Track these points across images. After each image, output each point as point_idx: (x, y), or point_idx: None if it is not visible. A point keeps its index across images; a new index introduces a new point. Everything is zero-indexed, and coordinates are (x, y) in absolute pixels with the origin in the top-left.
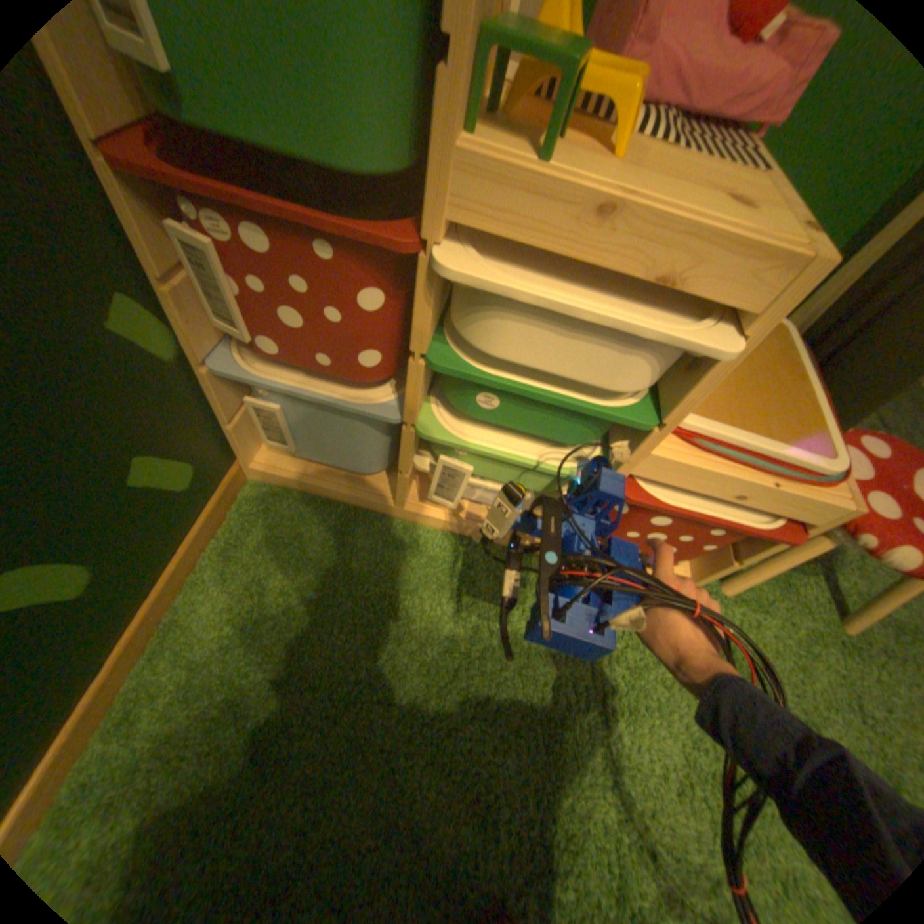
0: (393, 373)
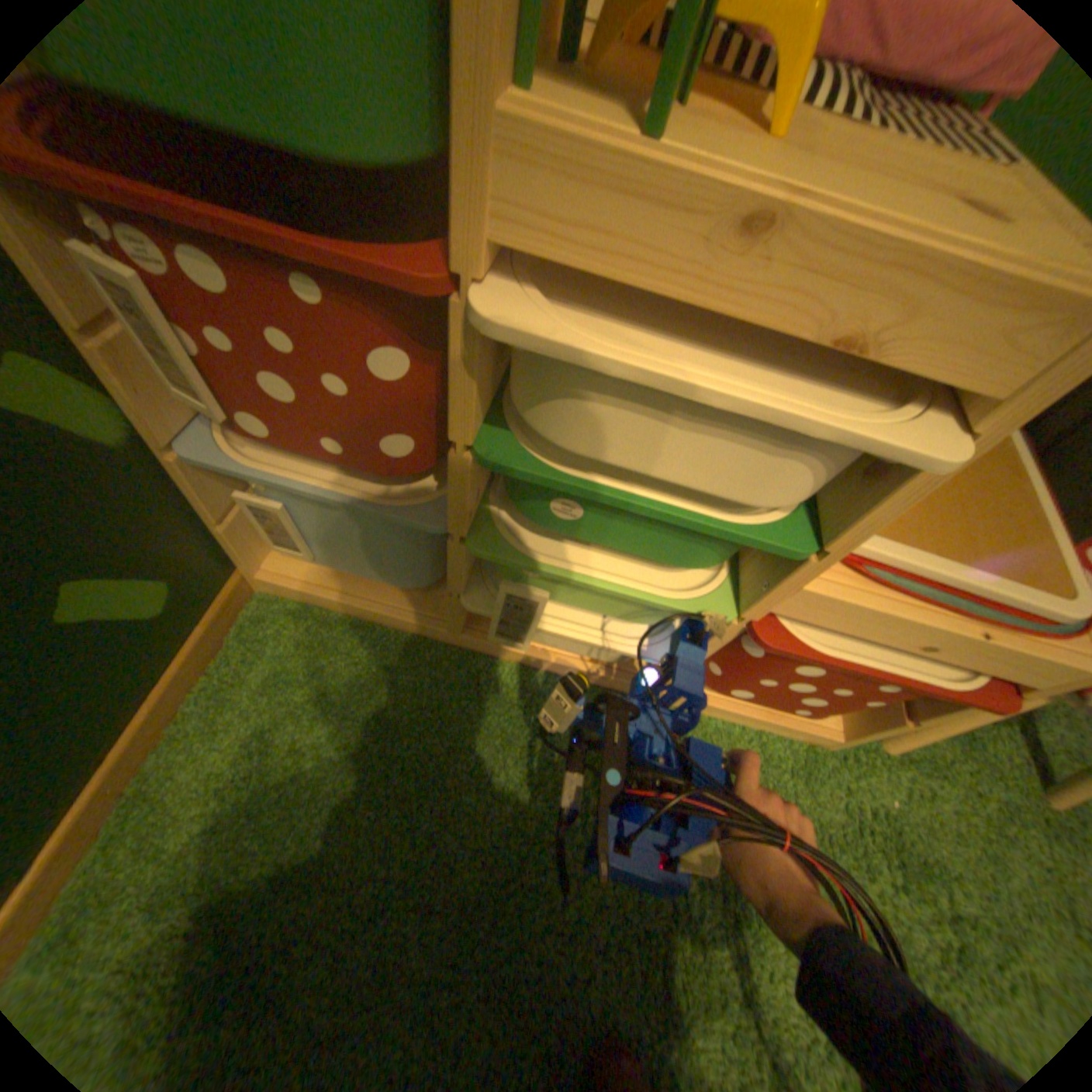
0: (433, 464)
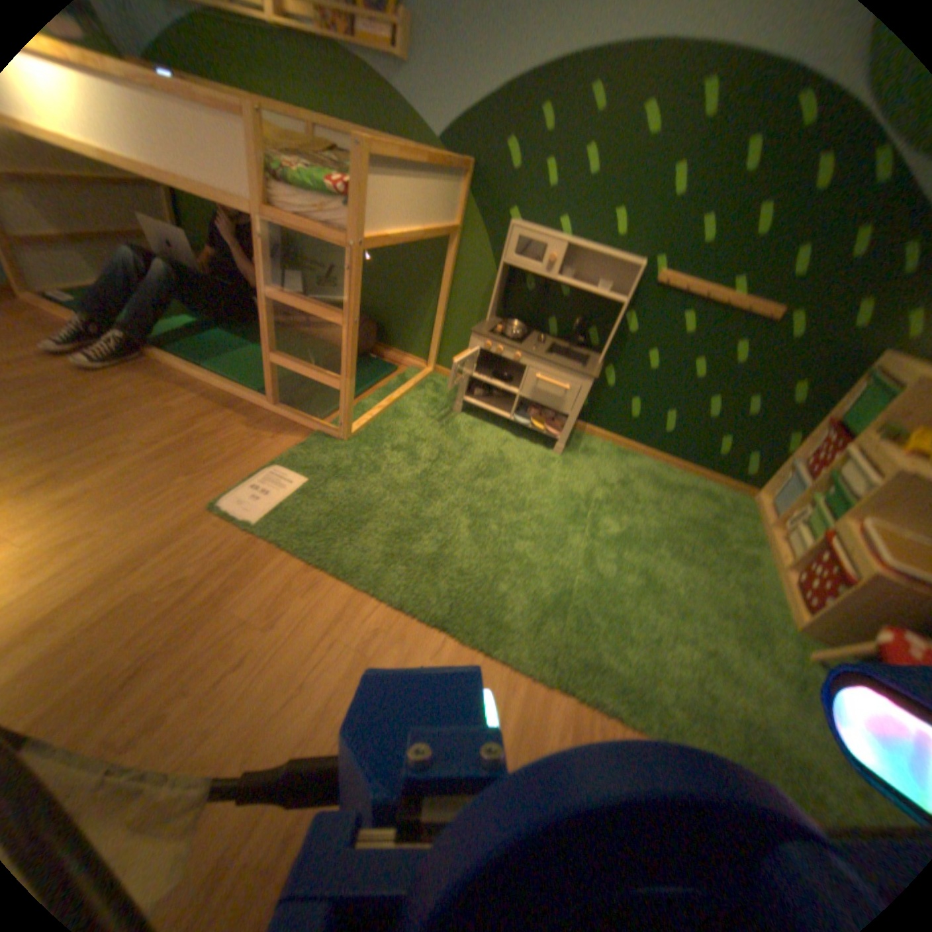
0: (817, 477)
